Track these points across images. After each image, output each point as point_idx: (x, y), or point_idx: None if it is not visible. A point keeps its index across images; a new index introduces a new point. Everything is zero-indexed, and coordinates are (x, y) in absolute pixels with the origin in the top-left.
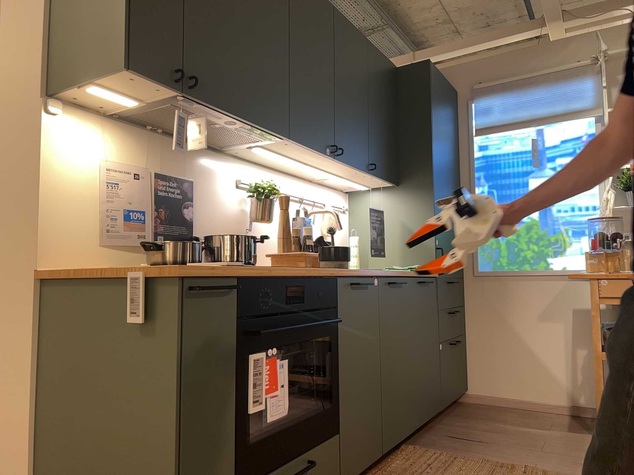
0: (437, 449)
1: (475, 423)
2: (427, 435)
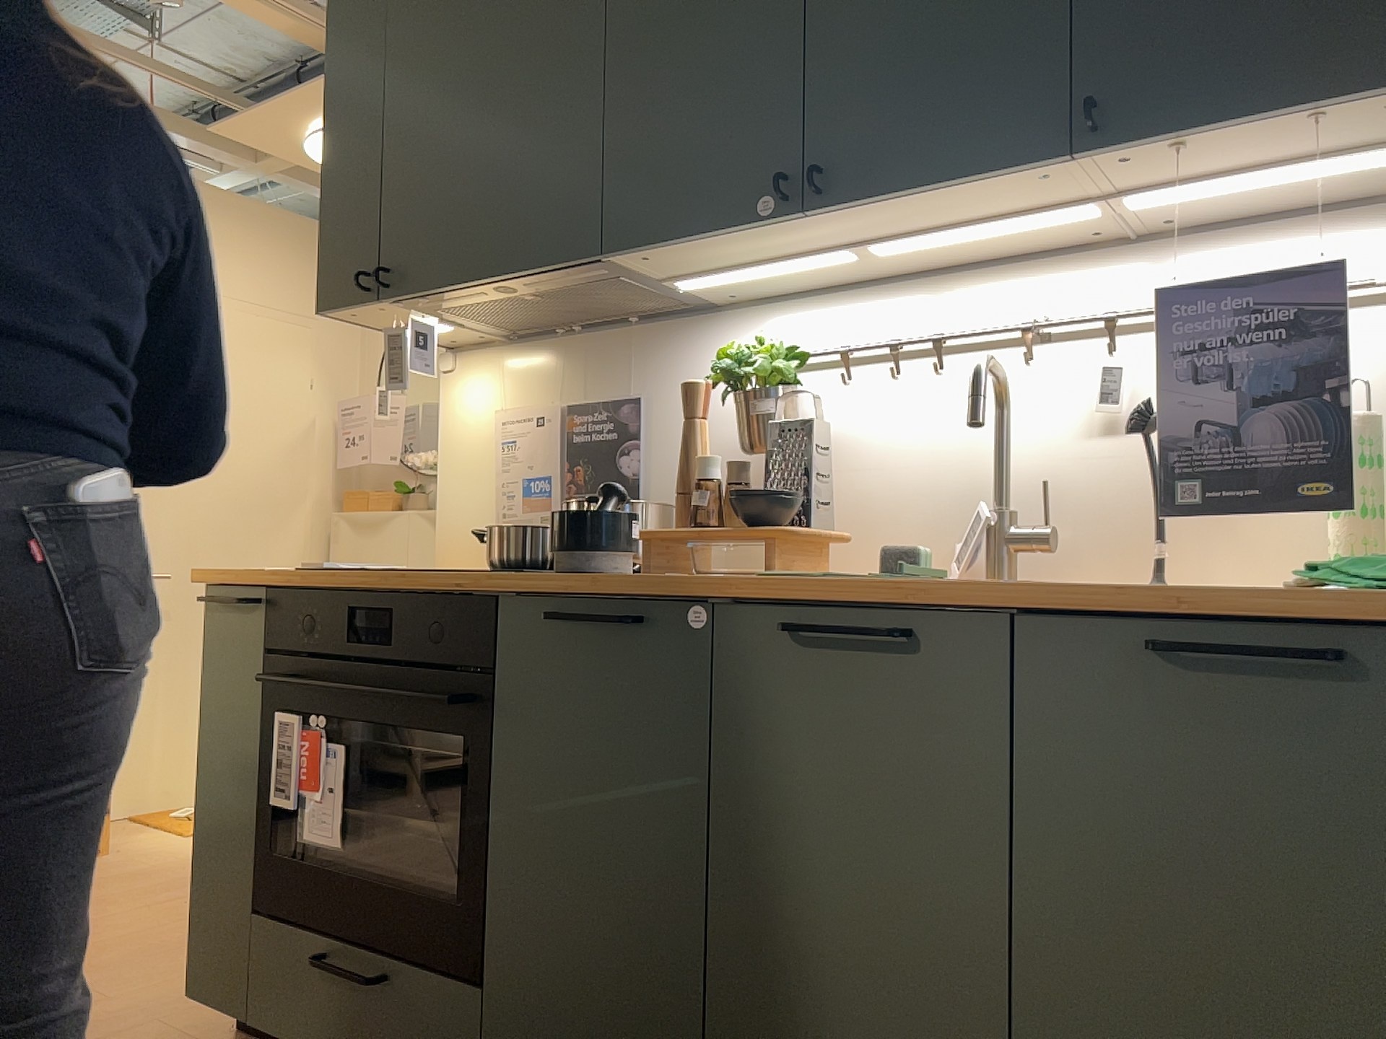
0: None
1: None
2: None
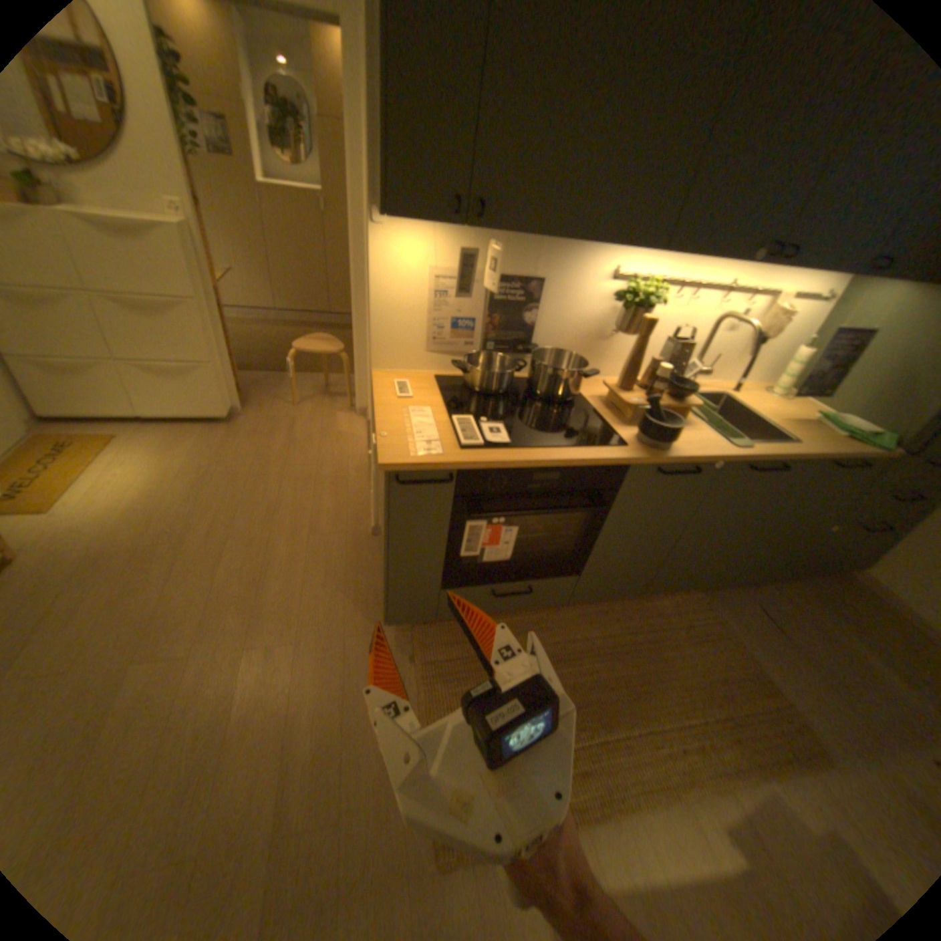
0: (726, 614)
1: (820, 612)
2: (738, 591)
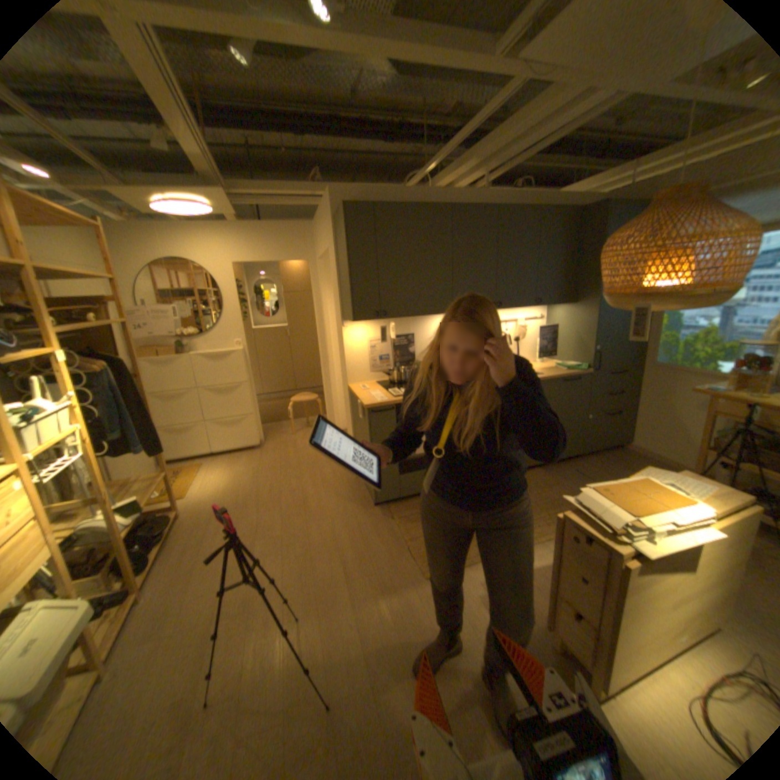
0: (556, 476)
1: (609, 467)
2: (562, 466)
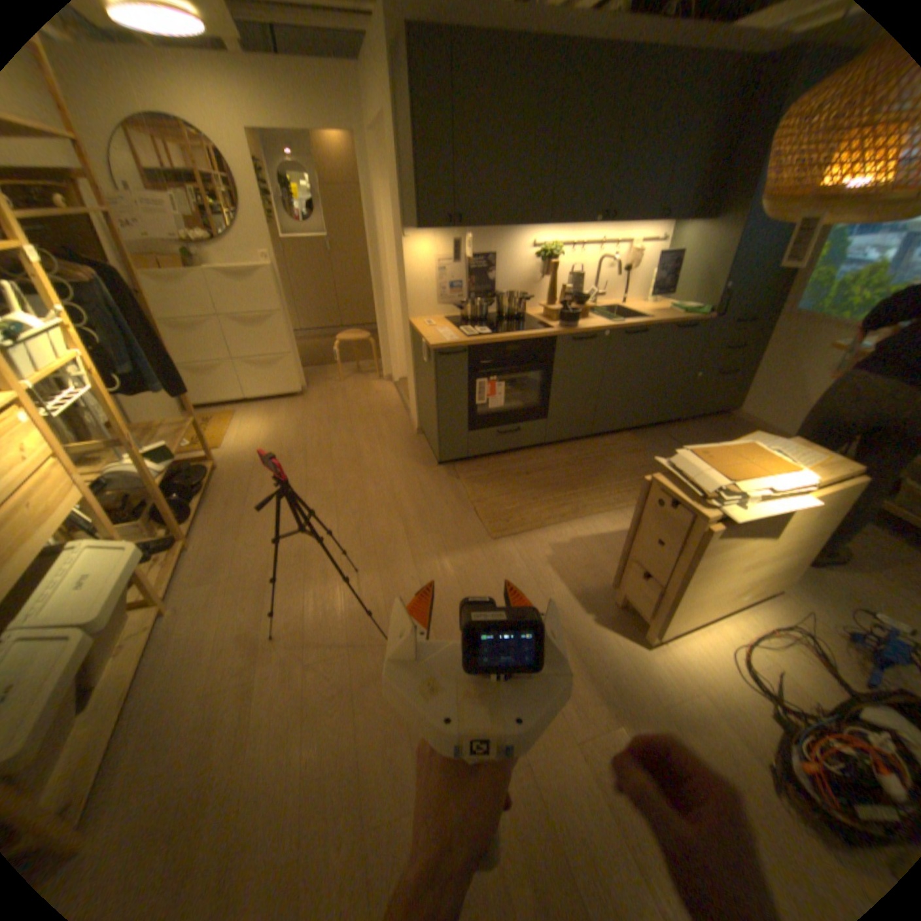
0: (645, 441)
1: (707, 434)
2: (654, 431)
